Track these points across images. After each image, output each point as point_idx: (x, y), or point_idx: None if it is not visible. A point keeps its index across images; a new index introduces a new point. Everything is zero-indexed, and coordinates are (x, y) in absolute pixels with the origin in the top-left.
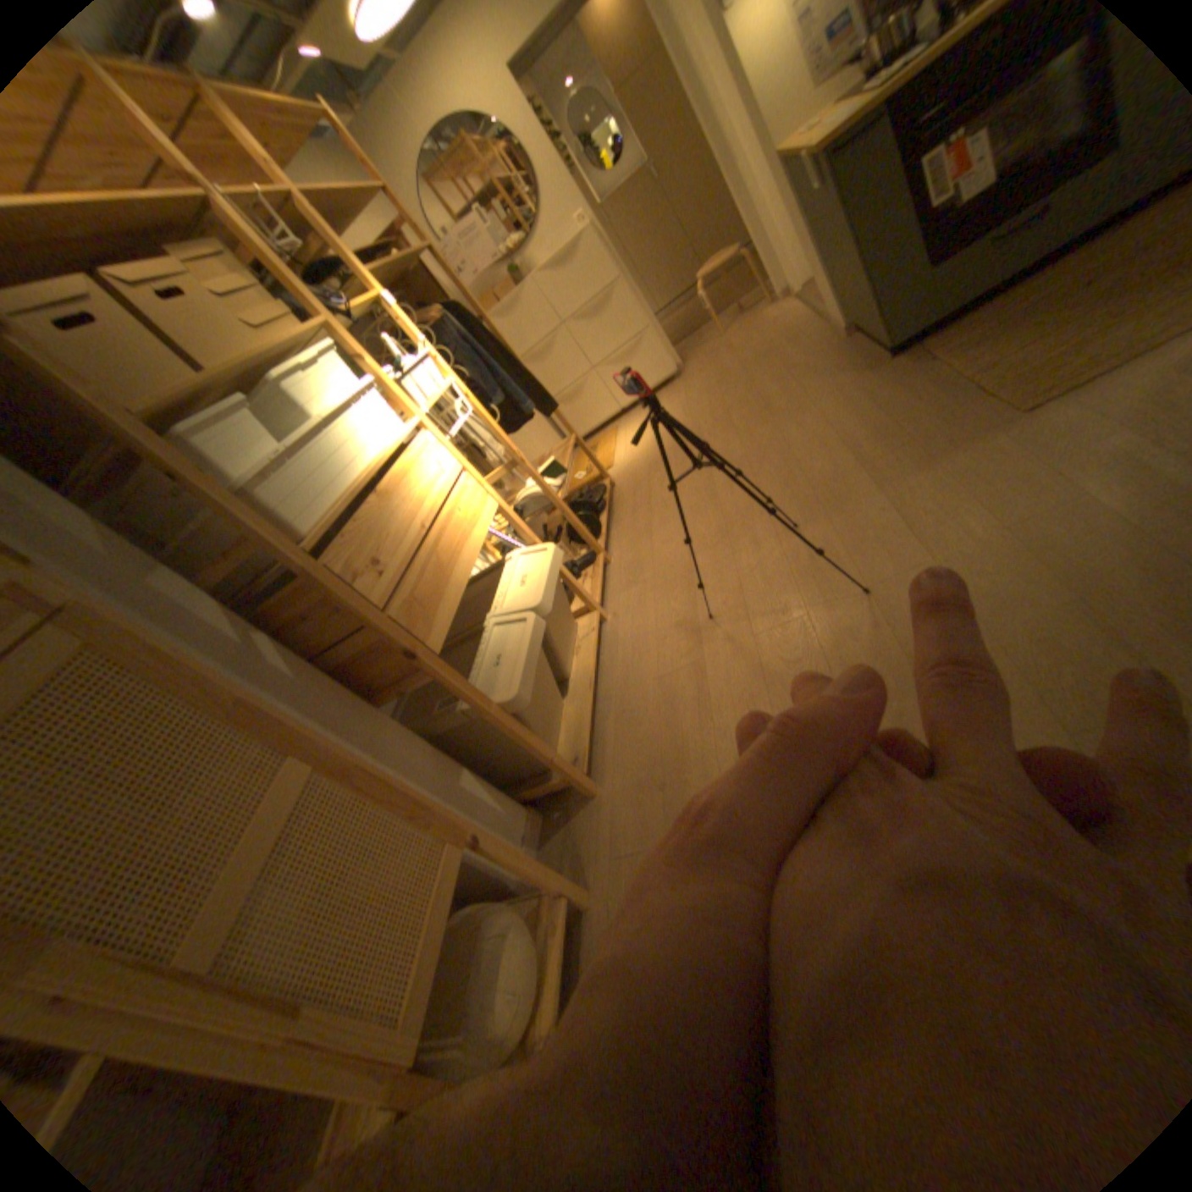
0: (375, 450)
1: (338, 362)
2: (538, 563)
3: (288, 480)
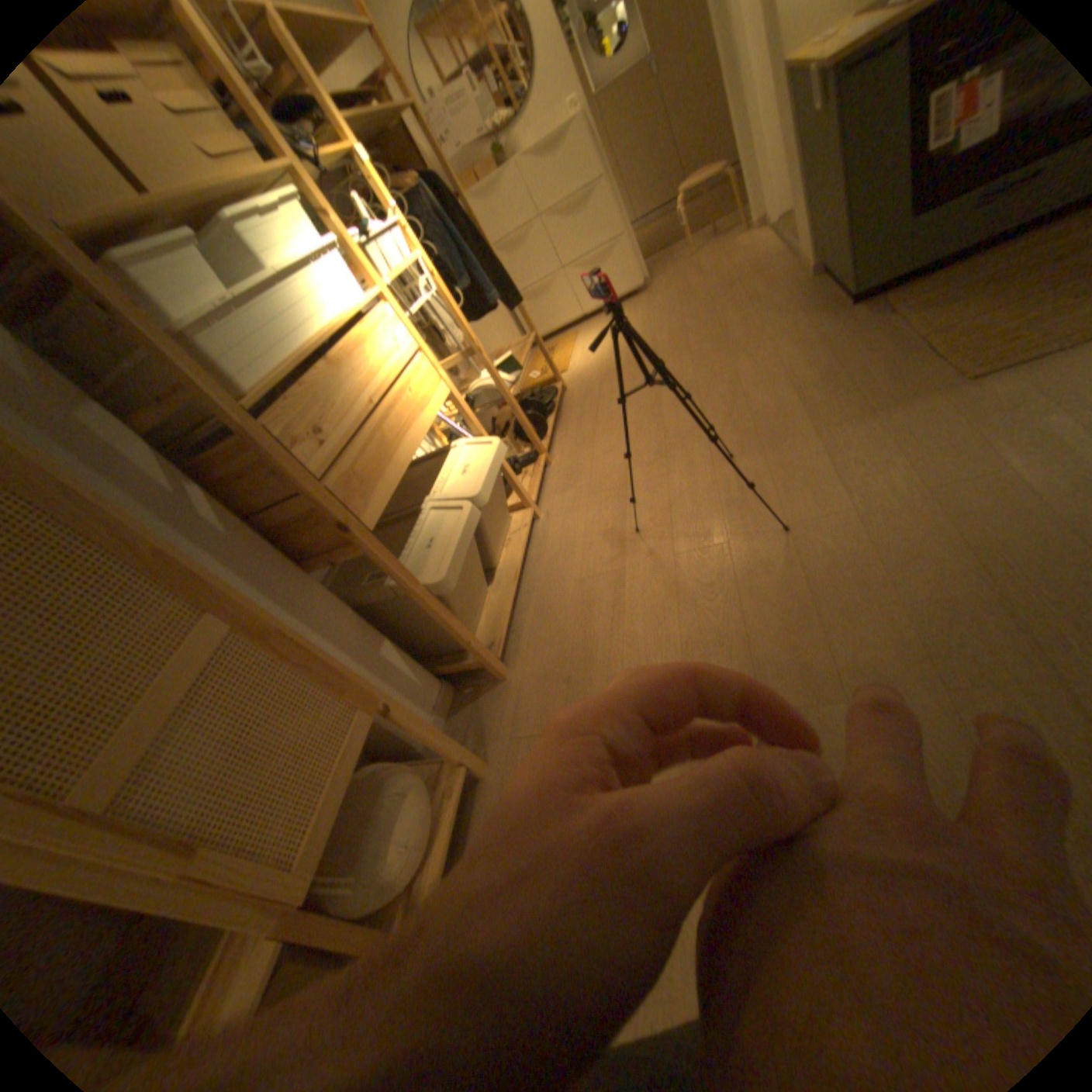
0: (330, 316)
1: (301, 214)
2: (482, 455)
3: (235, 333)
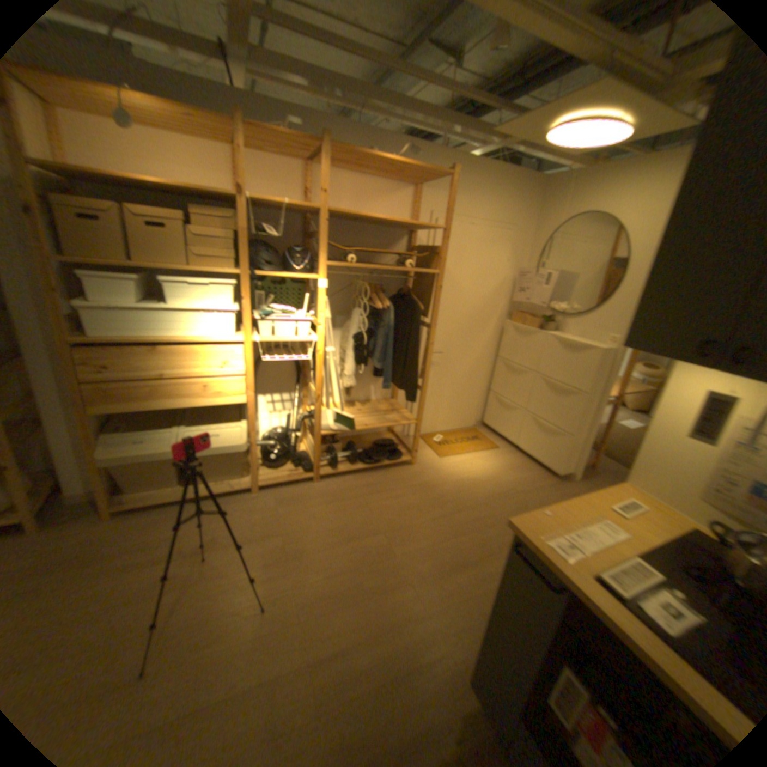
0: (190, 336)
1: (228, 293)
2: (226, 442)
3: (106, 318)
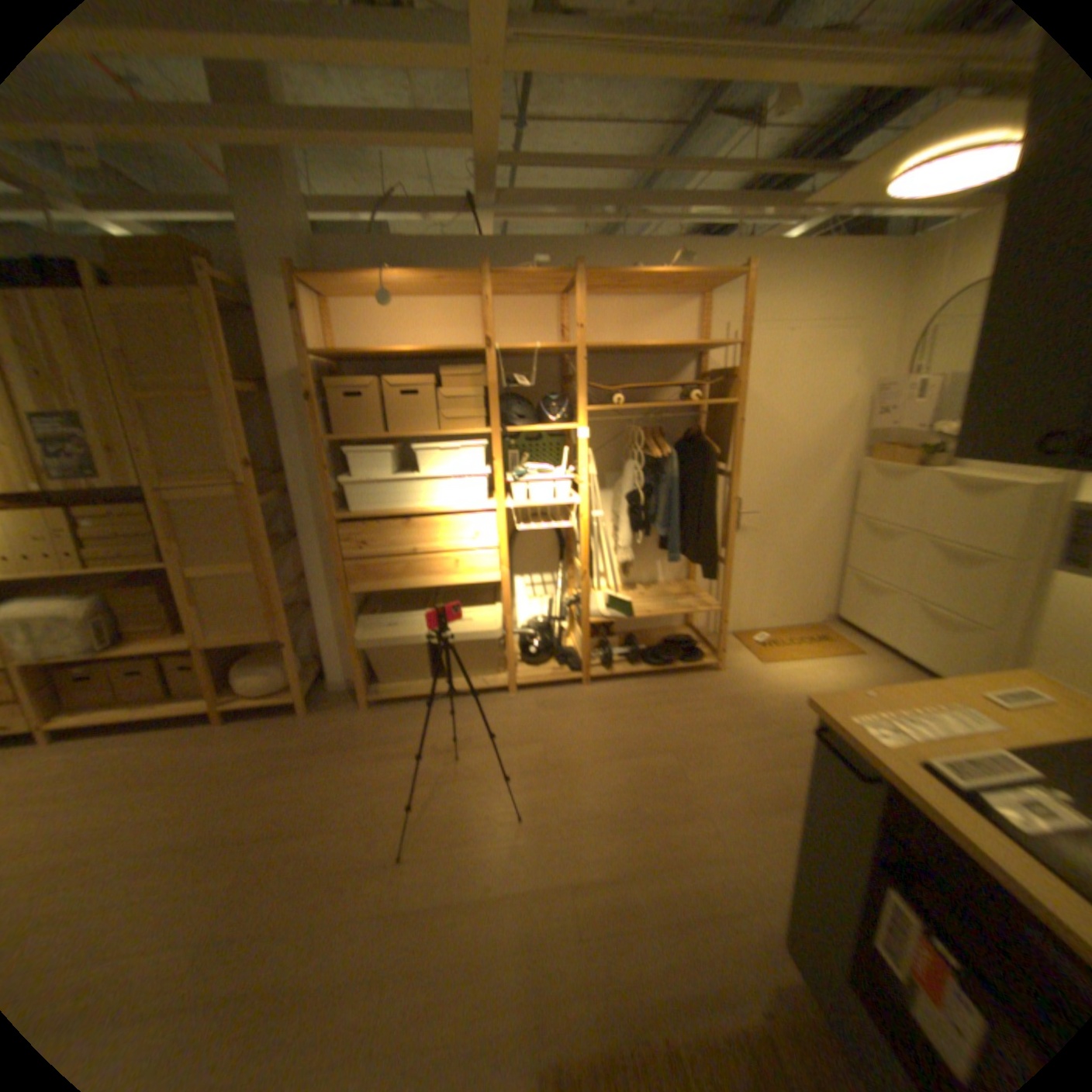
0: (441, 505)
1: (479, 455)
2: (480, 627)
3: (366, 492)
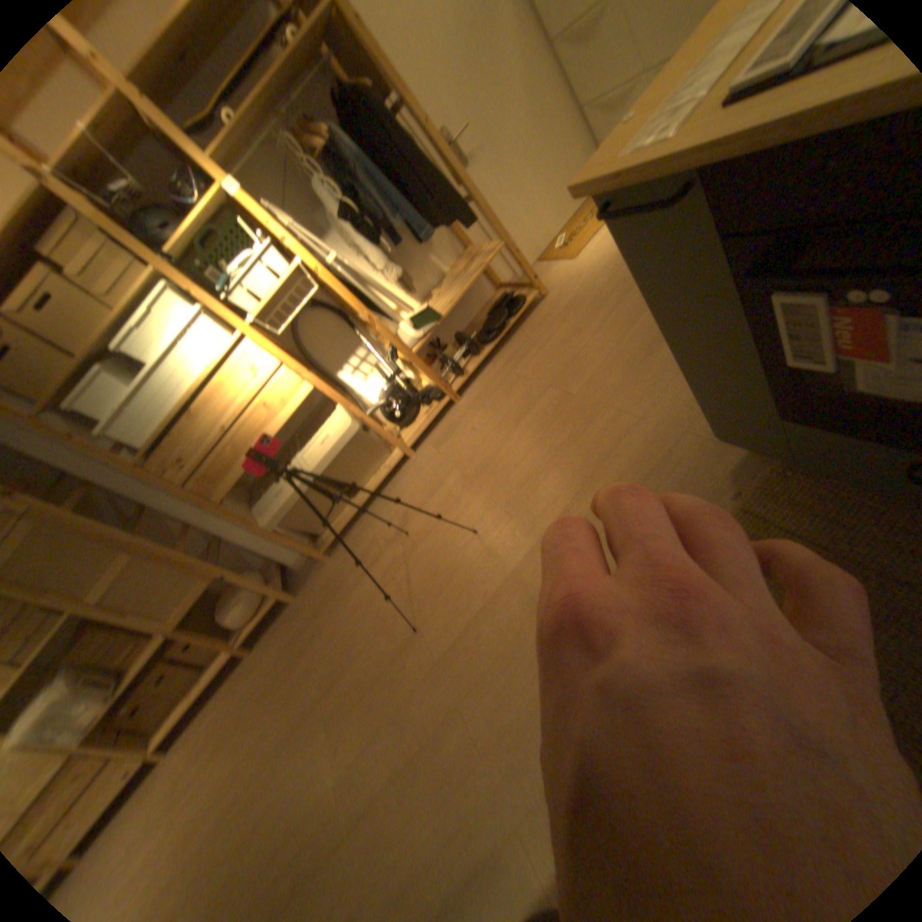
0: (197, 368)
1: (171, 294)
2: (336, 431)
3: (126, 416)
